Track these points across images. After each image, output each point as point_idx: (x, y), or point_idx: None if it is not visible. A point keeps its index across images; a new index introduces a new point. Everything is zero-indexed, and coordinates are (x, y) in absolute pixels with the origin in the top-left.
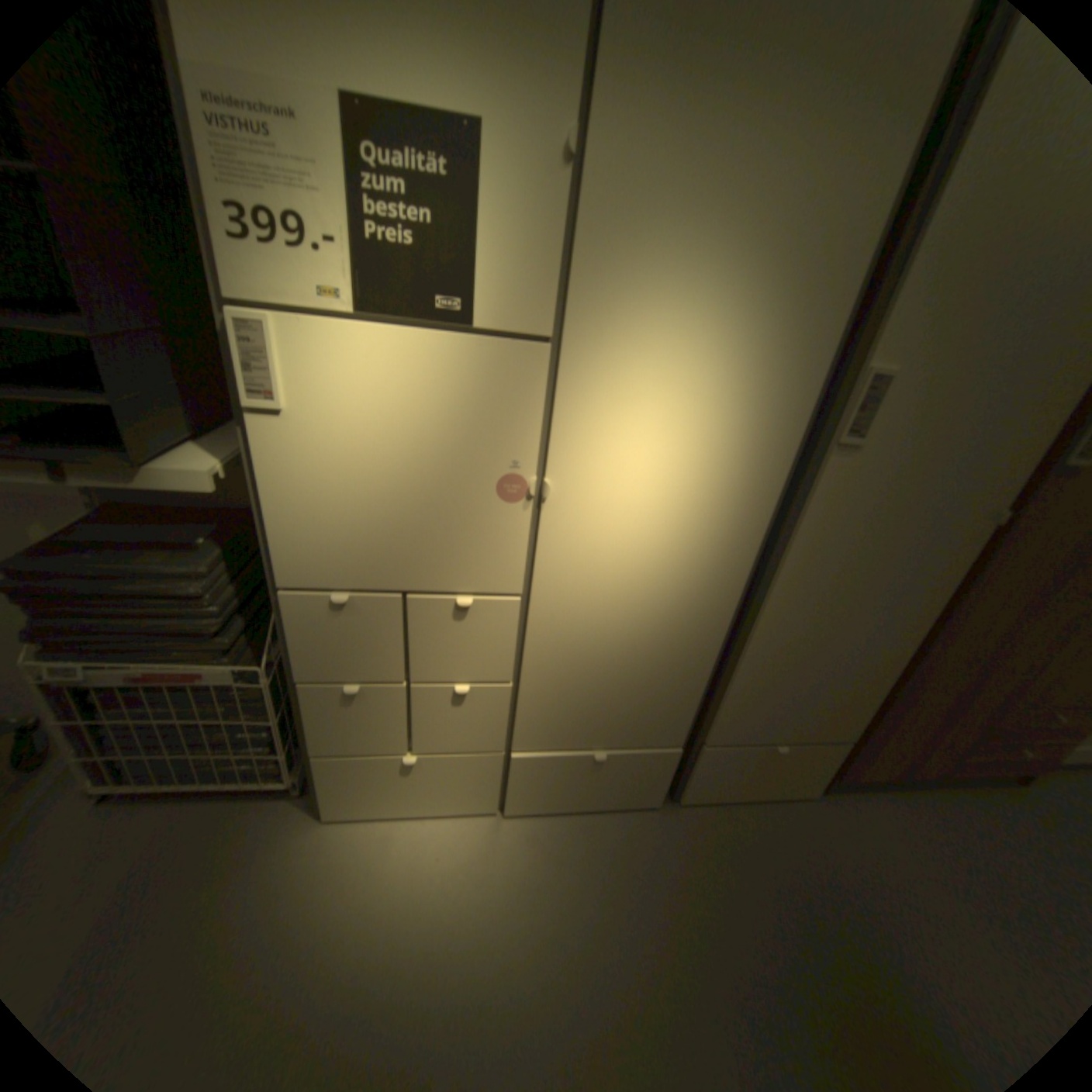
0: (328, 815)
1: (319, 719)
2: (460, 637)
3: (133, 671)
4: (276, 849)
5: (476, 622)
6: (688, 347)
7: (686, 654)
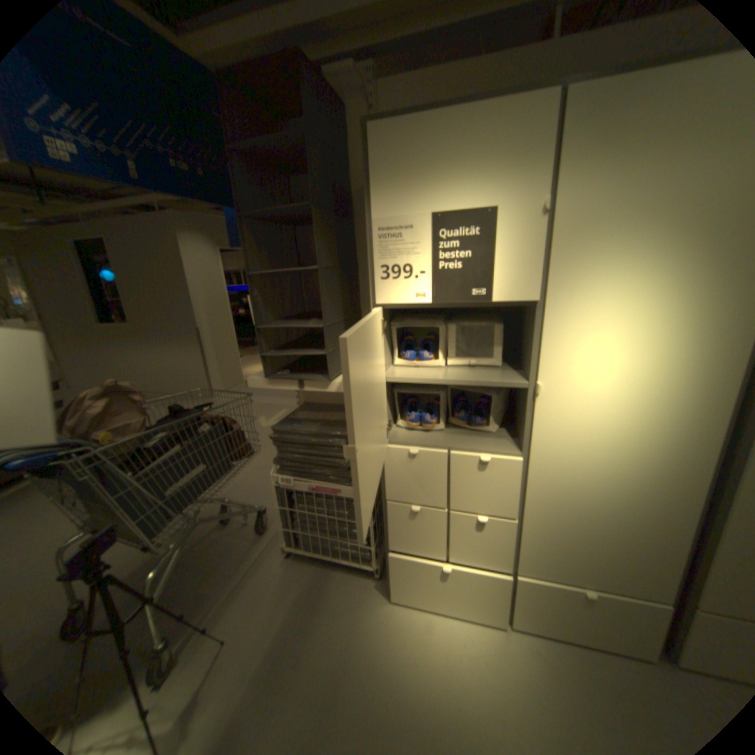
0: (395, 596)
1: (396, 526)
2: (481, 483)
3: (311, 485)
4: (366, 609)
5: (492, 474)
6: (636, 295)
7: (665, 518)
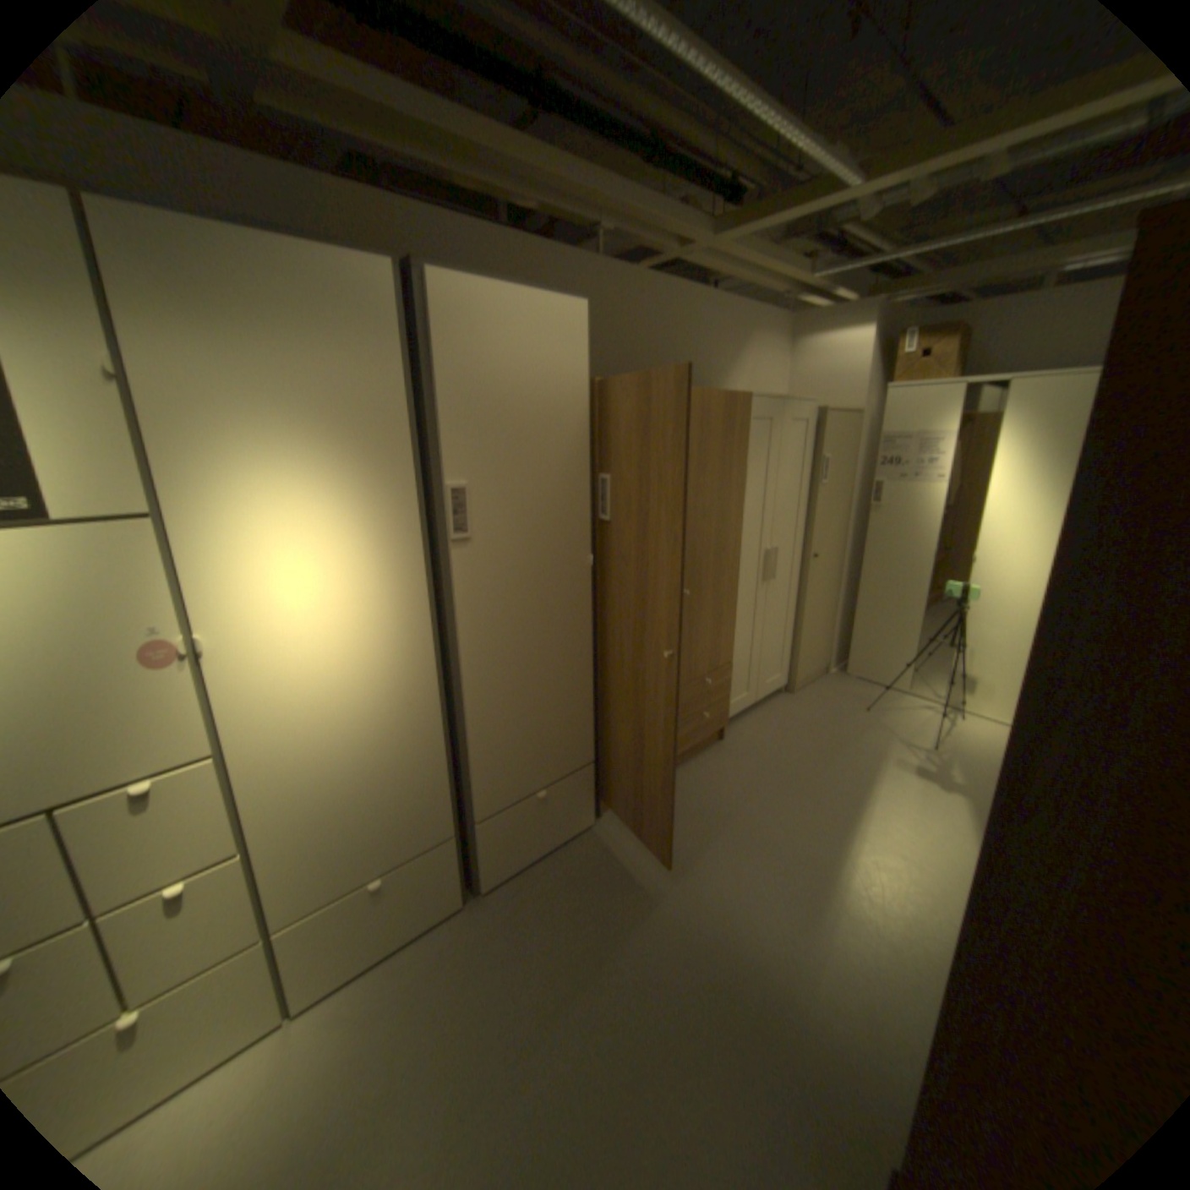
0: None
1: None
2: (148, 831)
3: None
4: None
5: (165, 806)
6: (292, 497)
7: (413, 746)
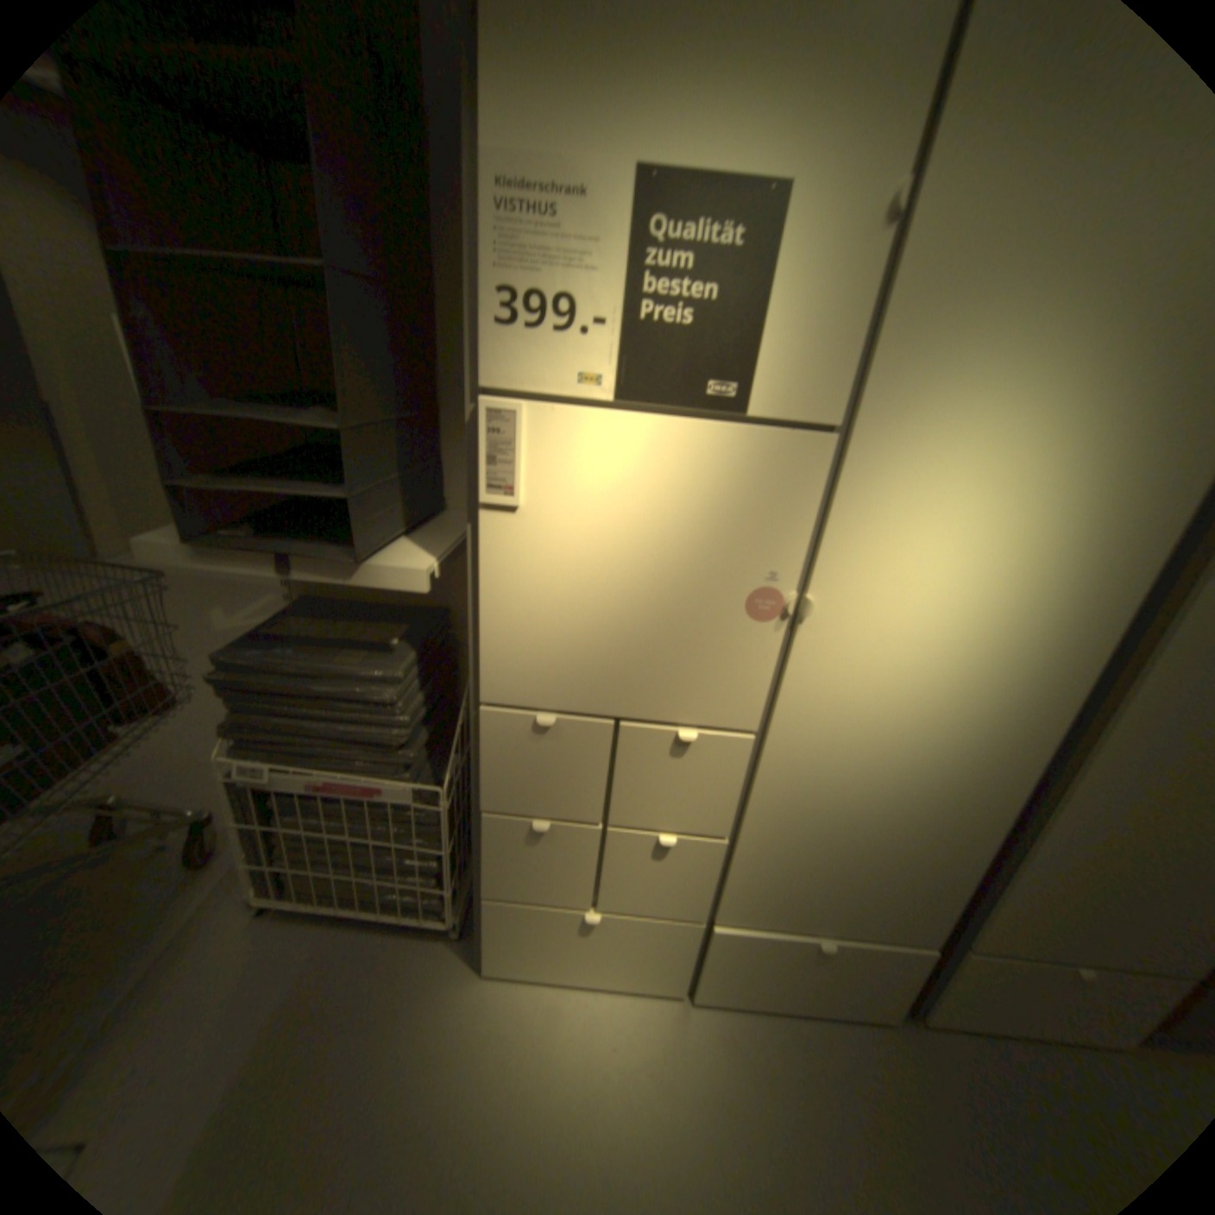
0: (490, 970)
1: (499, 856)
2: (675, 777)
3: (315, 778)
4: (432, 1002)
5: (697, 761)
6: (1020, 437)
7: (964, 828)
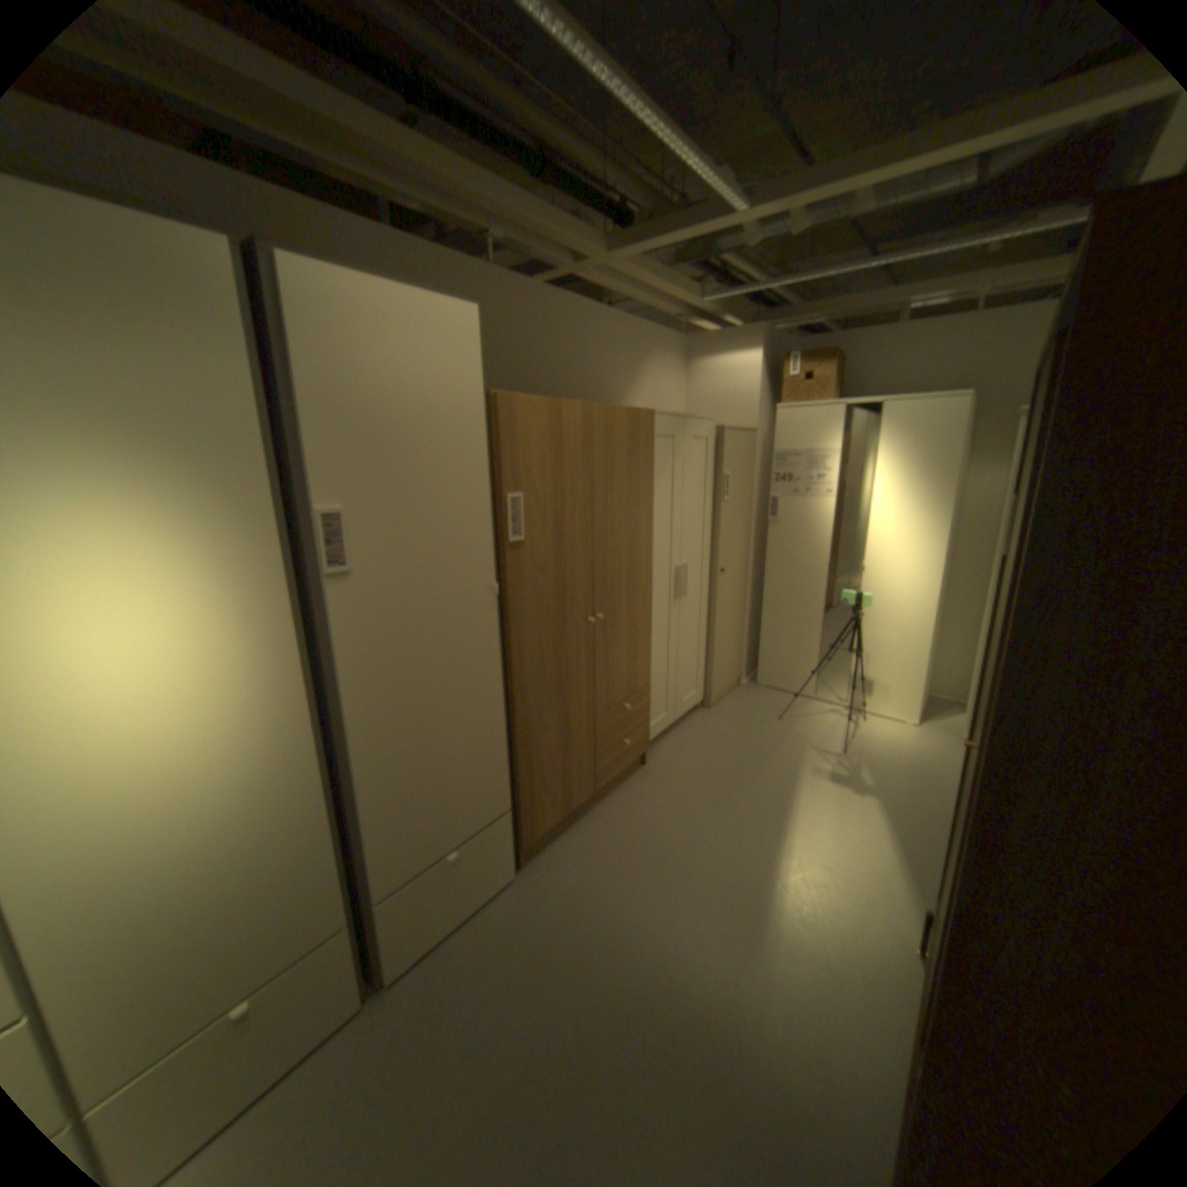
0: None
1: None
2: None
3: None
4: None
5: None
6: (95, 531)
7: (287, 827)
